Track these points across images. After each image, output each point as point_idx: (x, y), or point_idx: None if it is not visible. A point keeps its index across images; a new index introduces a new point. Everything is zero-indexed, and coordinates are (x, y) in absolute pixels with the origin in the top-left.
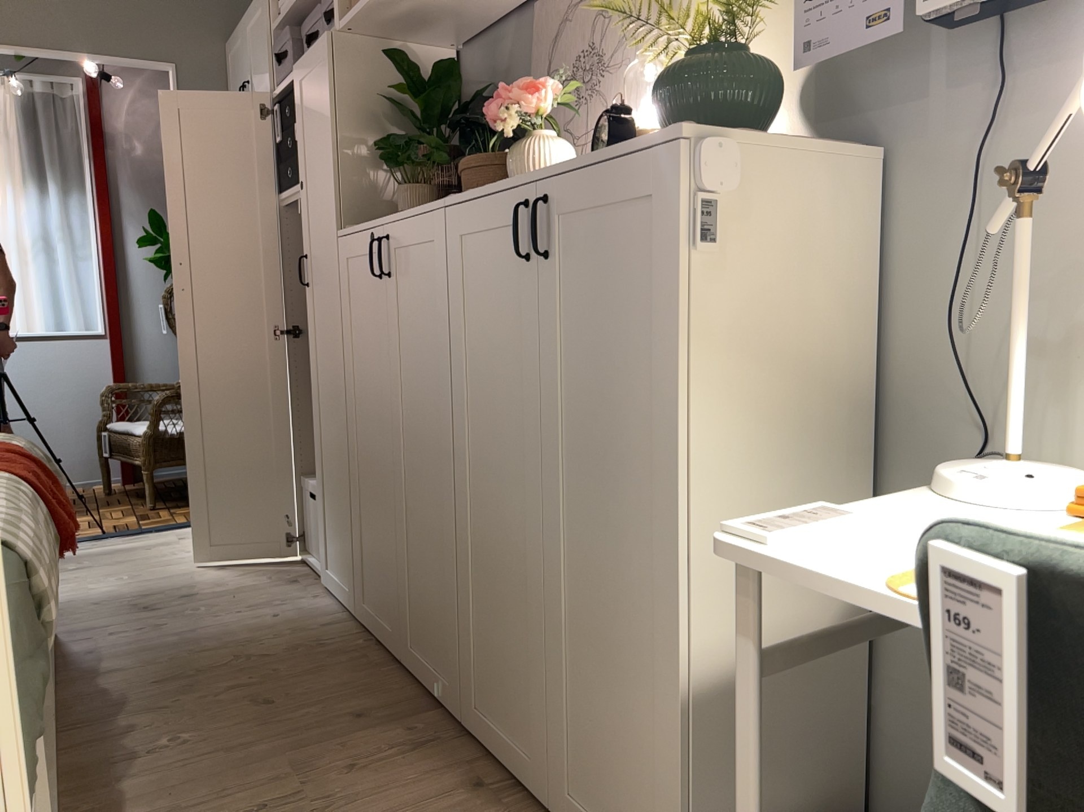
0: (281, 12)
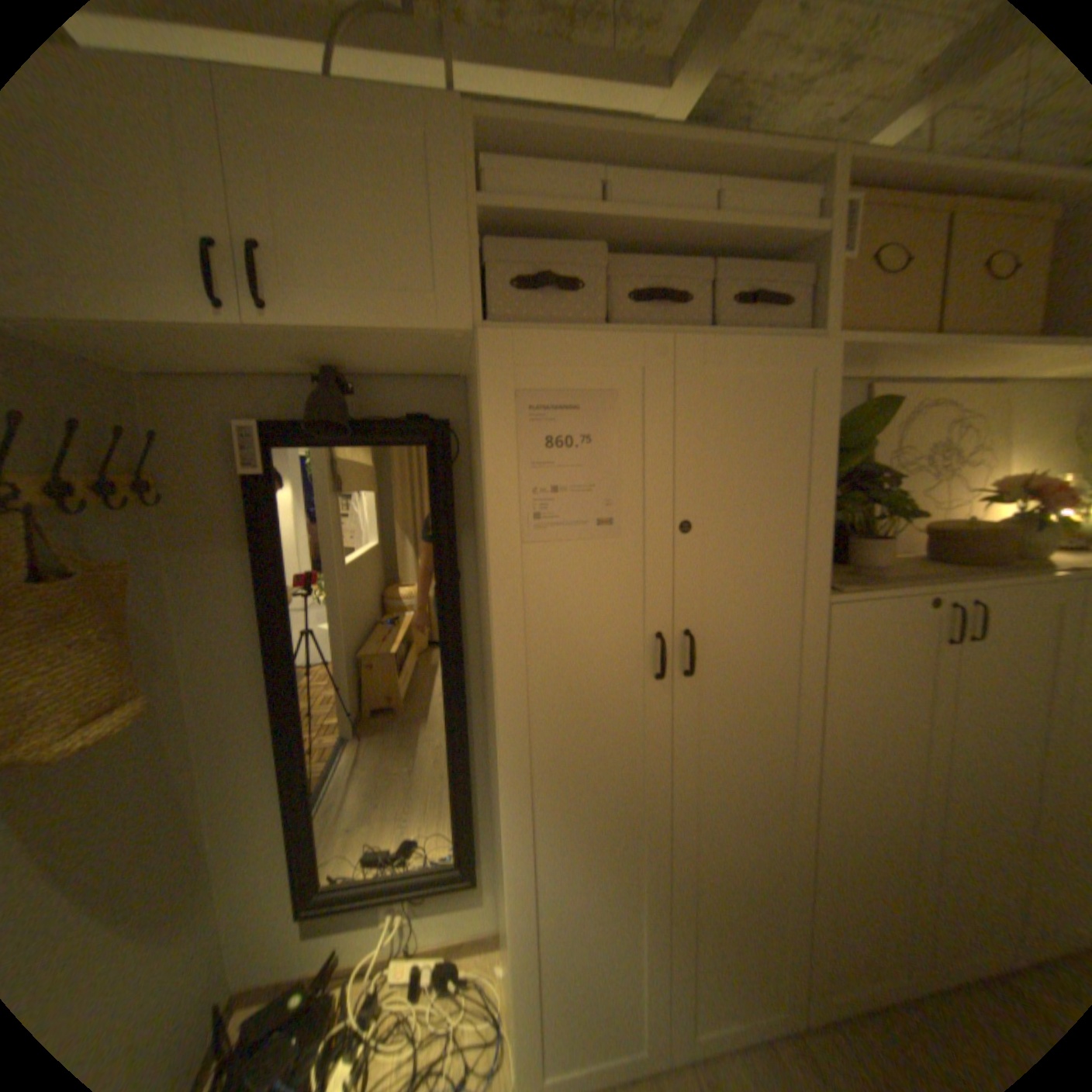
0: (486, 181)
